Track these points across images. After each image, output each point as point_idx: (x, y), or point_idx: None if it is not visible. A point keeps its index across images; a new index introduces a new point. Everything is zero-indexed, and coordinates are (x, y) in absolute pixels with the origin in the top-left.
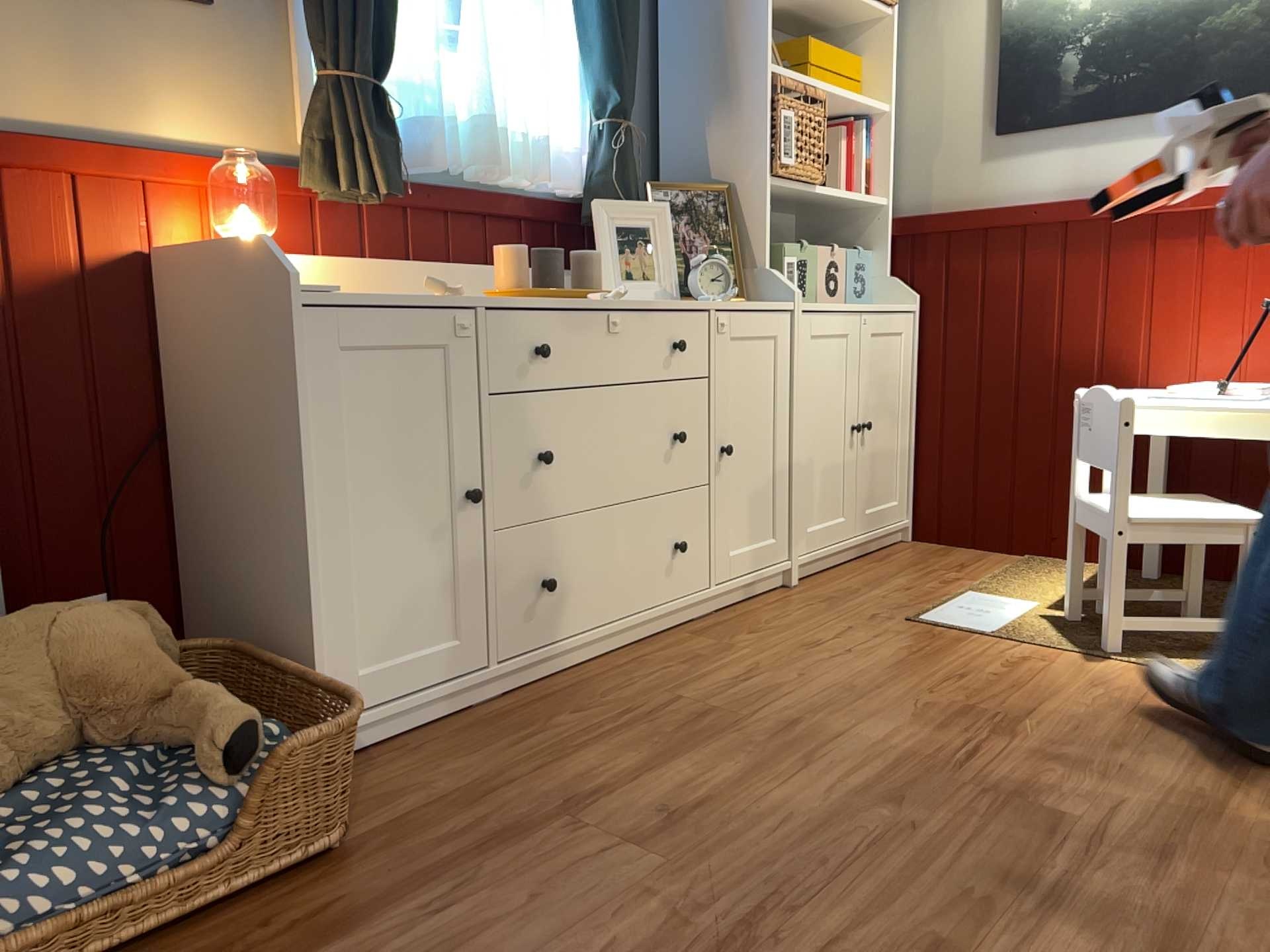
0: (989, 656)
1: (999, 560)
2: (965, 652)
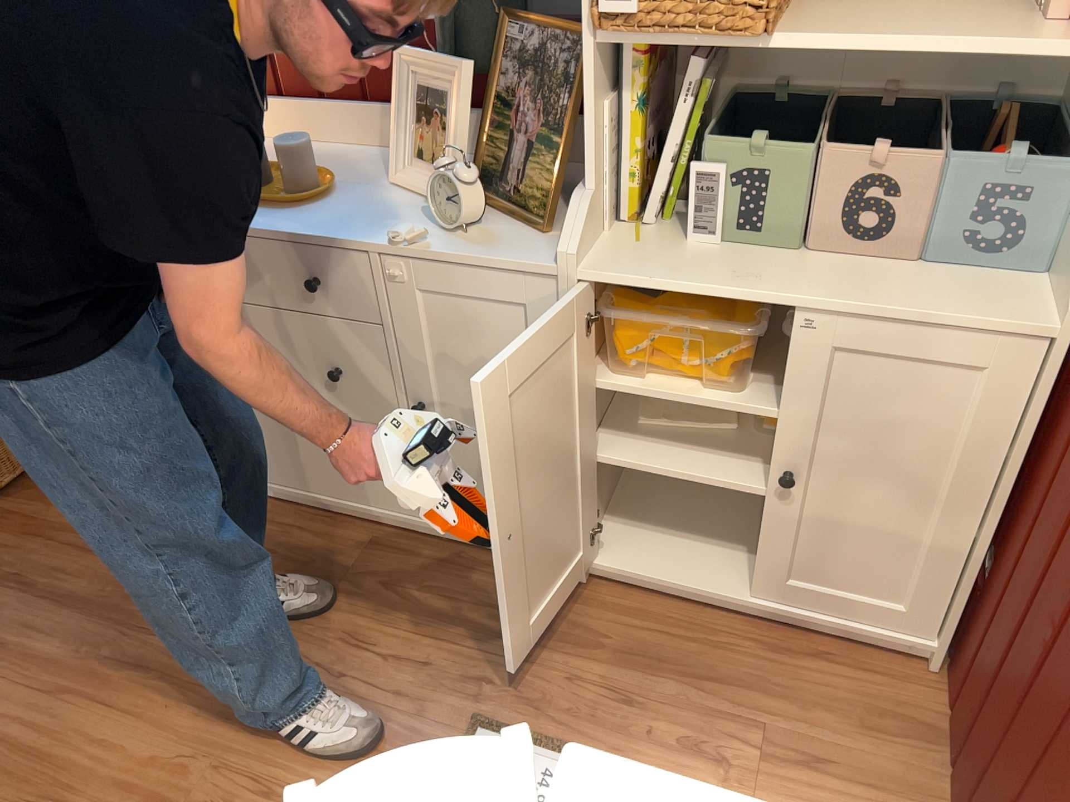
0: None
1: None
2: None
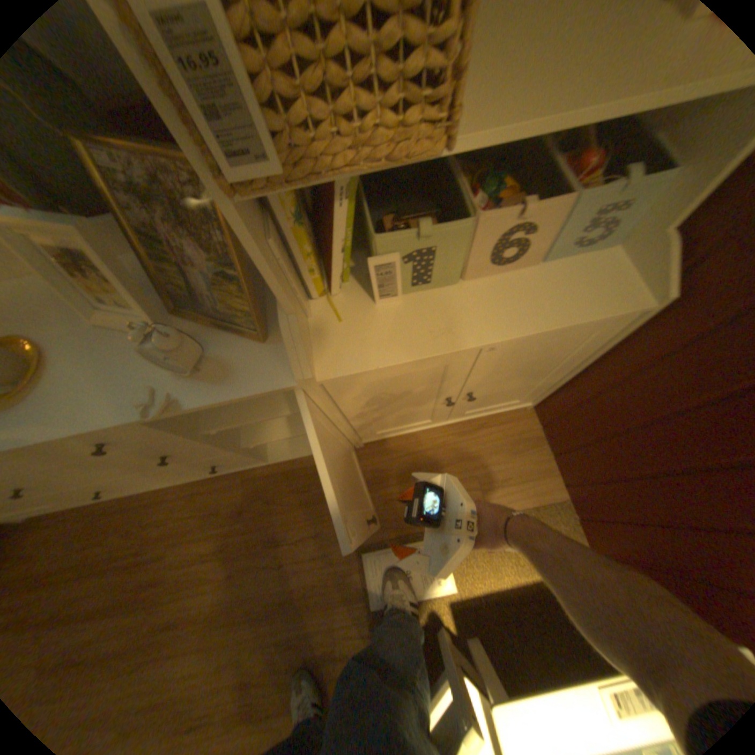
0: (331, 639)
1: (541, 495)
2: (328, 622)
